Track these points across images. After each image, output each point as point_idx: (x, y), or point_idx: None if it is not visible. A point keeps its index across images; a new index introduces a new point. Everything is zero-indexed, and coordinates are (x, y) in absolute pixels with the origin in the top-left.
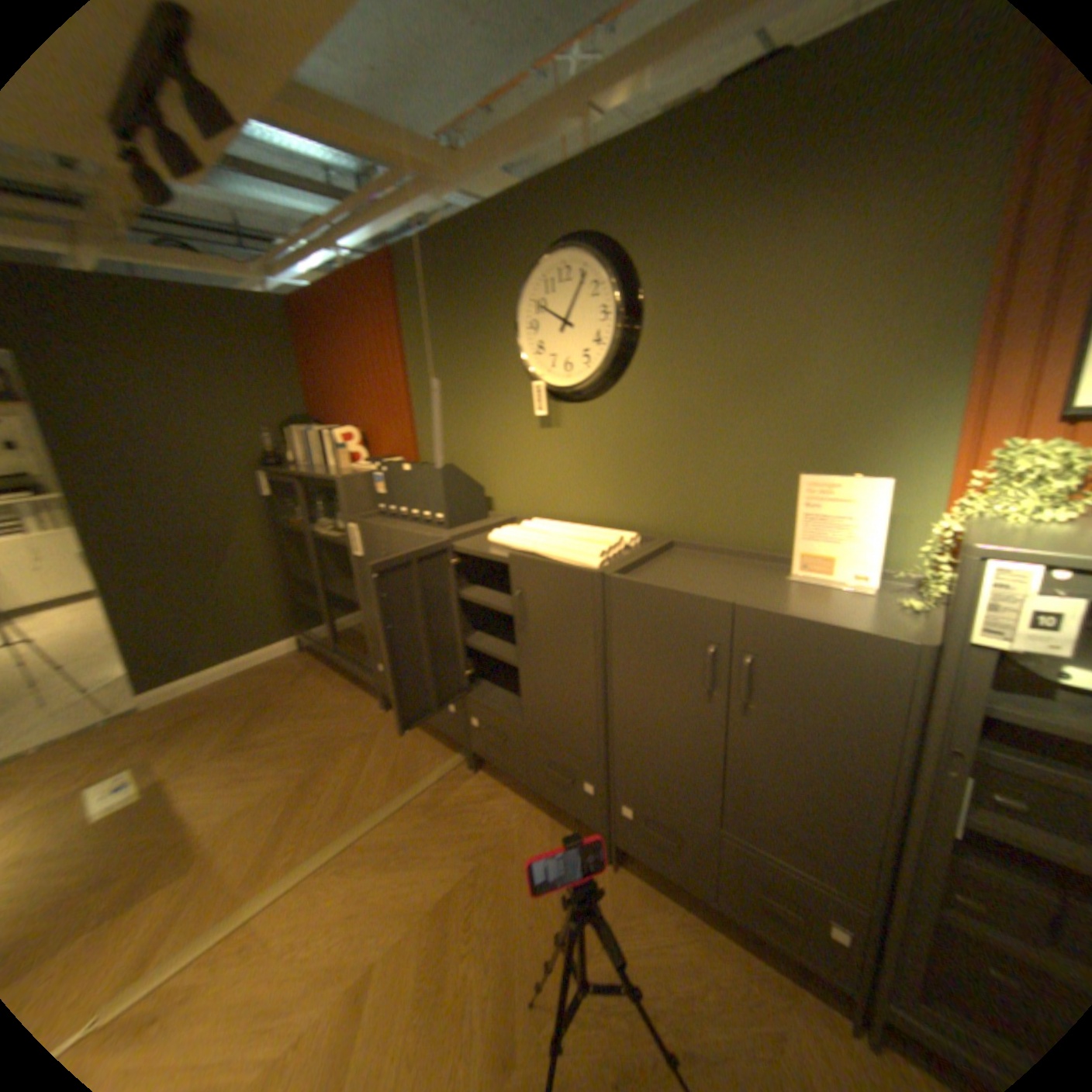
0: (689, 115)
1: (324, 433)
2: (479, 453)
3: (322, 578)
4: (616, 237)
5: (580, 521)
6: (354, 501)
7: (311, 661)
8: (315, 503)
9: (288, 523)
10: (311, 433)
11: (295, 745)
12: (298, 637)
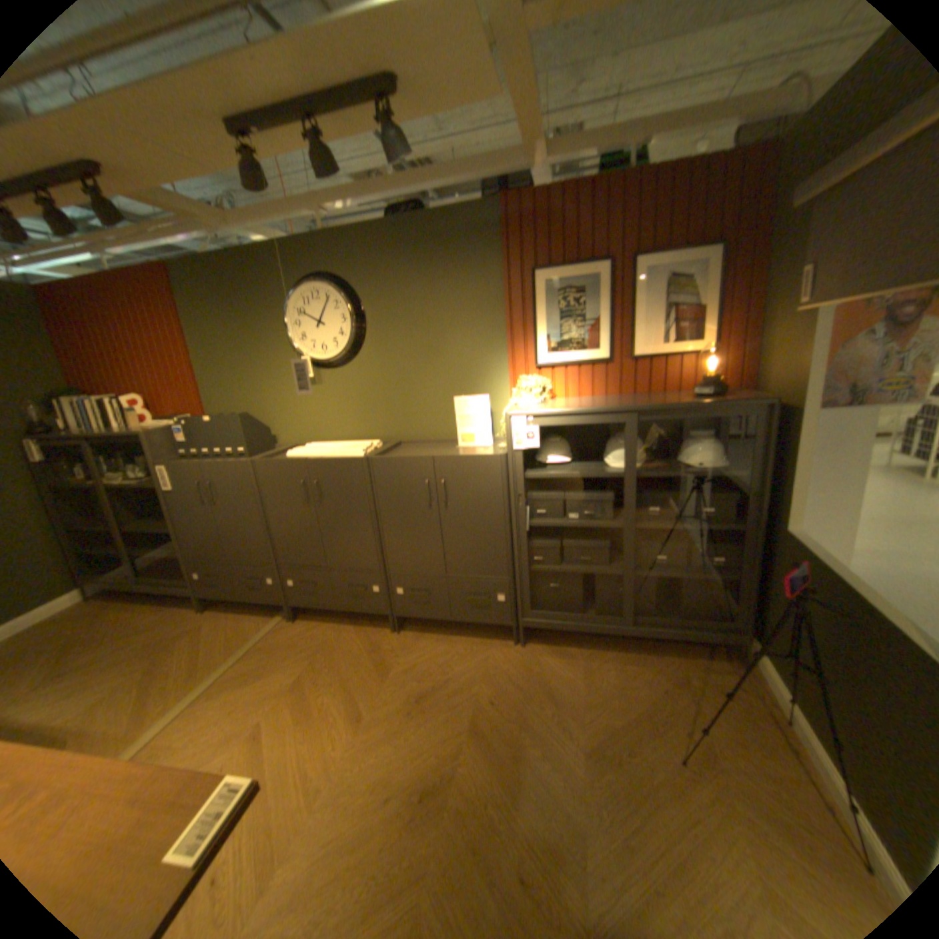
0: (376, 226)
1: (105, 400)
2: (261, 405)
3: (113, 524)
4: (344, 278)
5: (343, 441)
6: (150, 451)
7: (104, 603)
8: (98, 461)
9: (64, 483)
10: (89, 401)
11: (124, 654)
12: (85, 585)
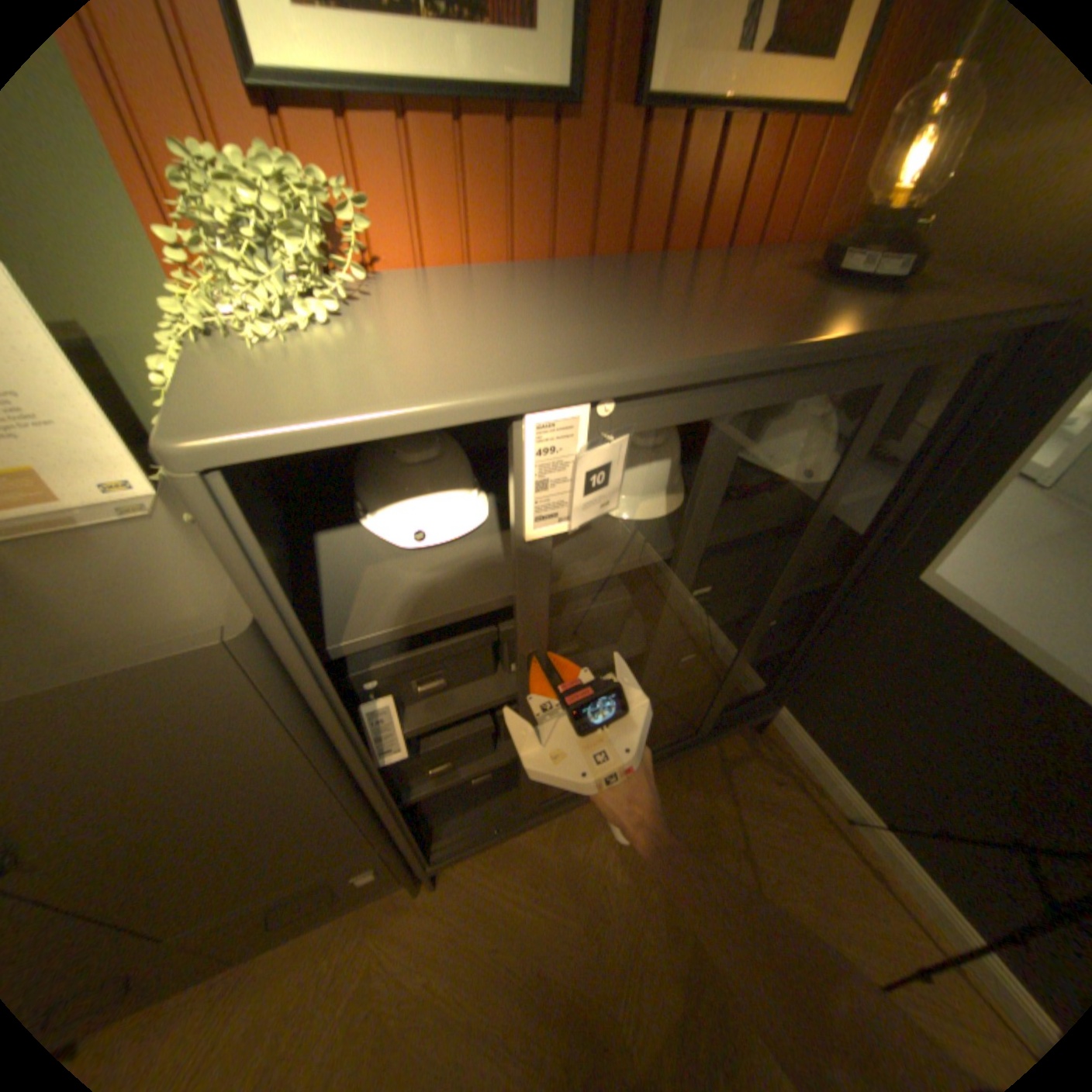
0: None
1: None
2: None
3: None
4: None
5: None
6: None
7: None
8: None
9: None
10: None
11: None
12: None
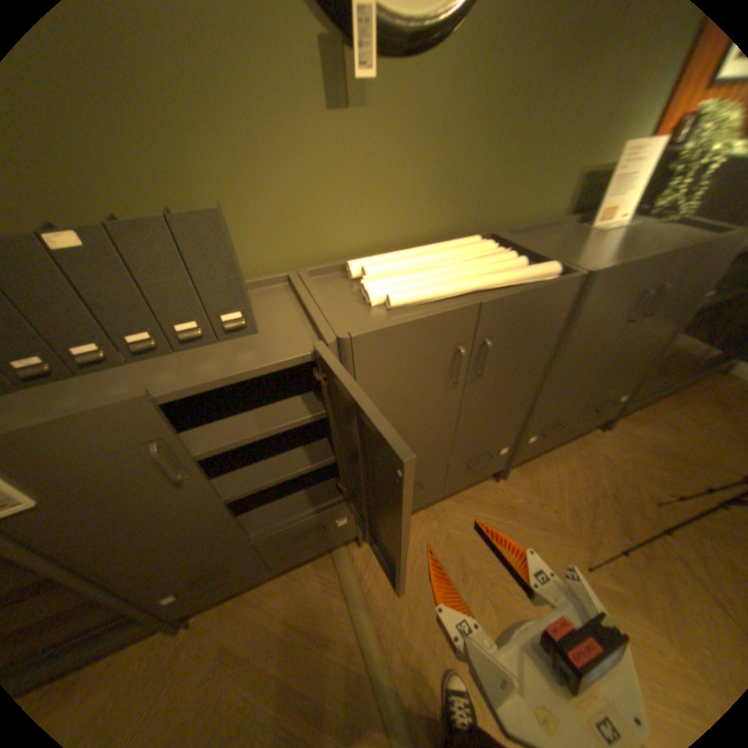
0: None
1: None
2: (176, 175)
3: None
4: None
5: (392, 246)
6: None
7: None
8: None
9: None
10: None
11: None
12: None
